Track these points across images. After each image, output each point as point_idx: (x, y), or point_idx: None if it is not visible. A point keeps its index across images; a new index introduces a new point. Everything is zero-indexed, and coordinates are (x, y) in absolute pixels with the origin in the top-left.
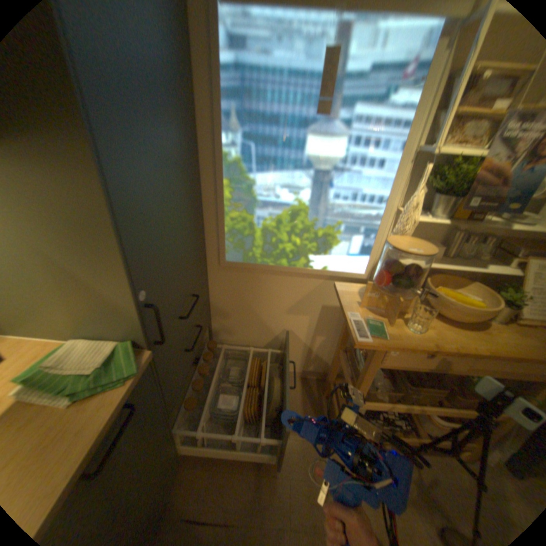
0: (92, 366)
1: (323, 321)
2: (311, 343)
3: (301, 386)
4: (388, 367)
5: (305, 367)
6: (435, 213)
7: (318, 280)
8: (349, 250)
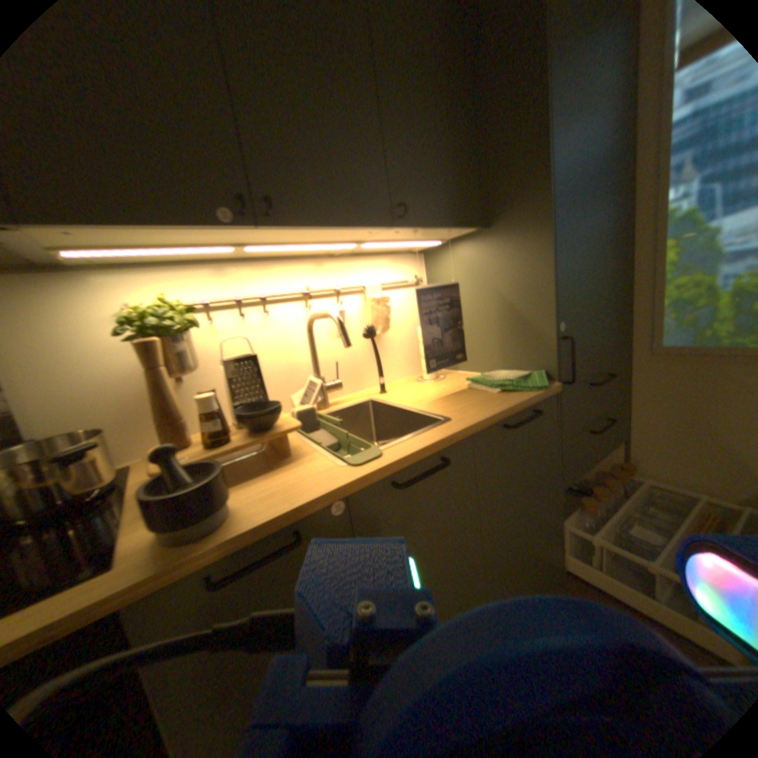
0: (513, 376)
1: None
2: None
3: None
4: None
5: None
6: None
7: None
8: None
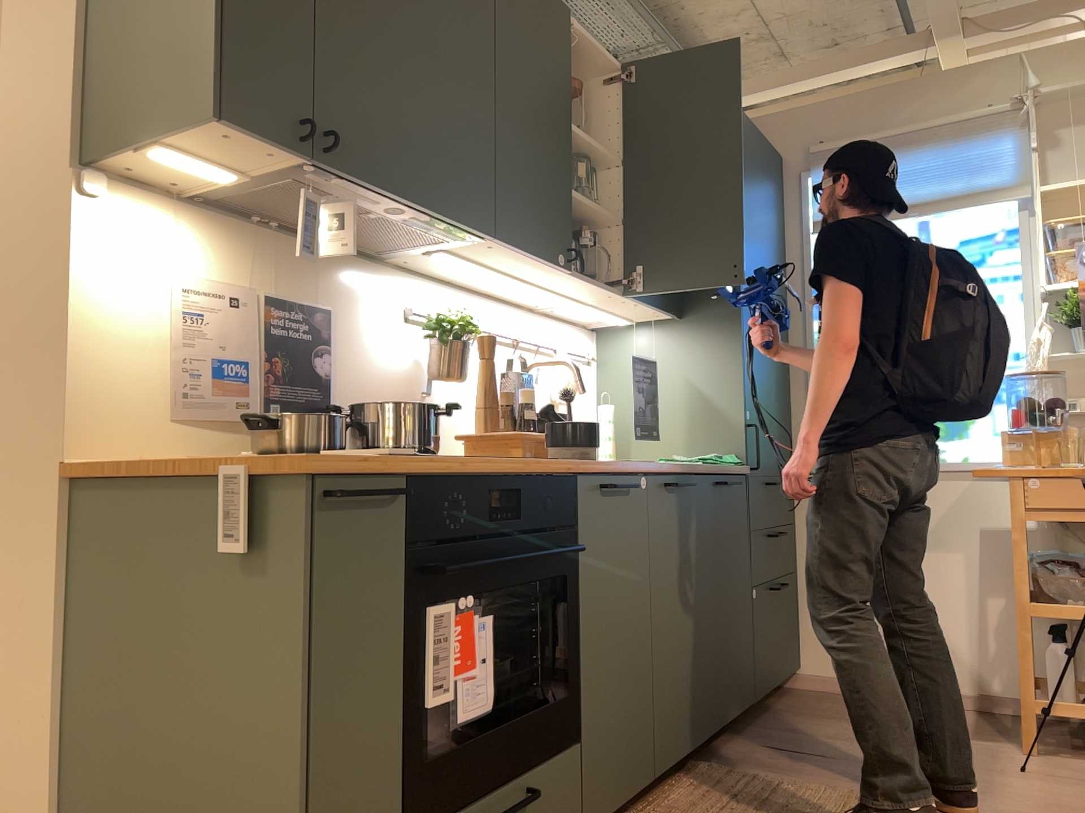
0: (712, 456)
1: (990, 561)
2: (980, 614)
3: (979, 716)
4: (1044, 520)
5: (984, 681)
6: (1078, 350)
7: (962, 481)
8: (996, 428)
